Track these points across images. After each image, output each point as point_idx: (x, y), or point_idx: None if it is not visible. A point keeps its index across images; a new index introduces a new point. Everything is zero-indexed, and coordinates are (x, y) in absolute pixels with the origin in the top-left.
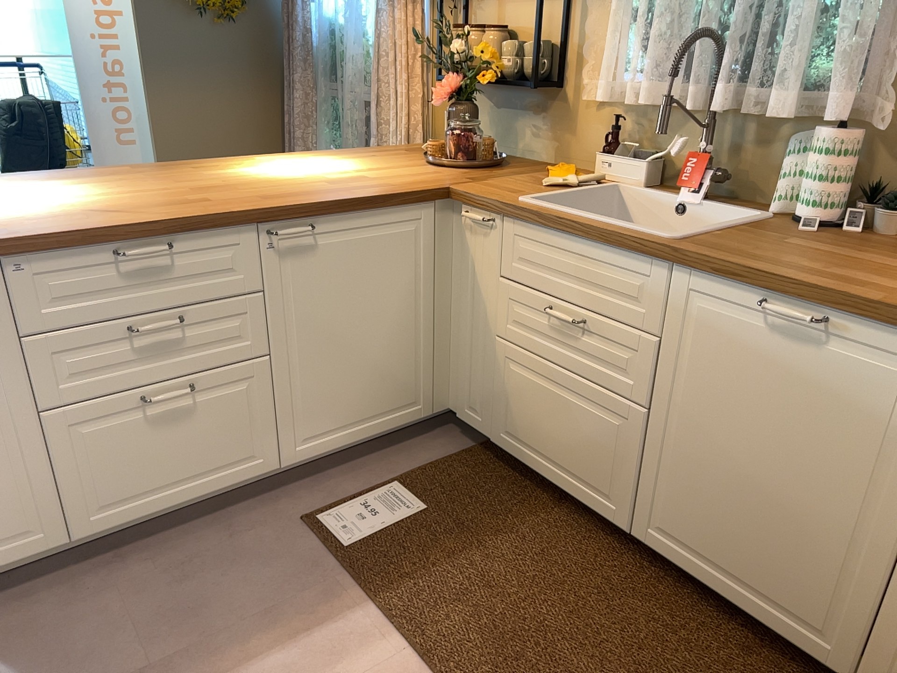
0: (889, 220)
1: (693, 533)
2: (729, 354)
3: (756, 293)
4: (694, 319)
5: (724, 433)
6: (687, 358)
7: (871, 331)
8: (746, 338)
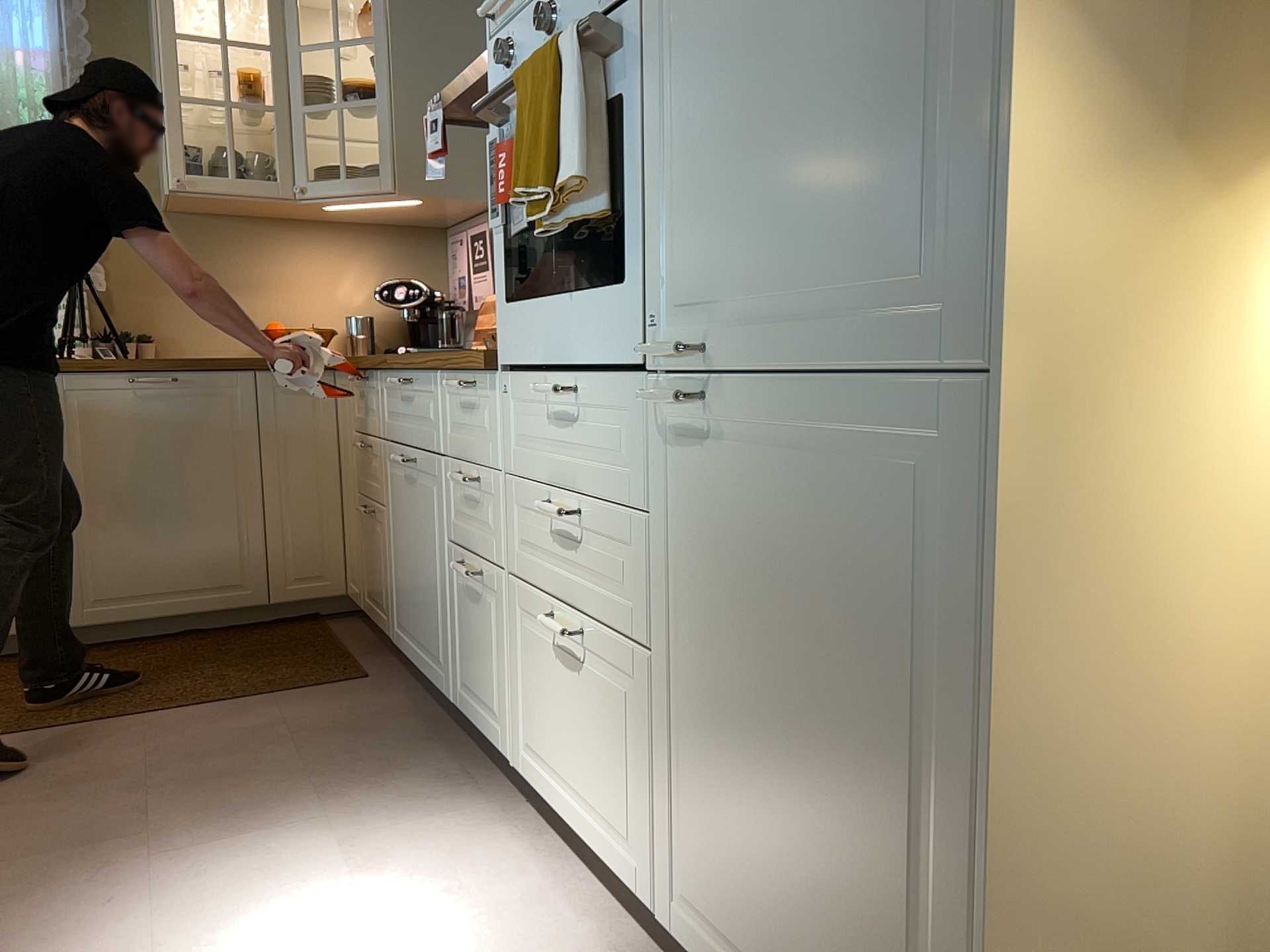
0: (131, 347)
1: (127, 582)
2: (114, 426)
3: (121, 376)
4: (75, 411)
5: (128, 487)
6: (78, 444)
7: (203, 377)
8: (123, 410)
